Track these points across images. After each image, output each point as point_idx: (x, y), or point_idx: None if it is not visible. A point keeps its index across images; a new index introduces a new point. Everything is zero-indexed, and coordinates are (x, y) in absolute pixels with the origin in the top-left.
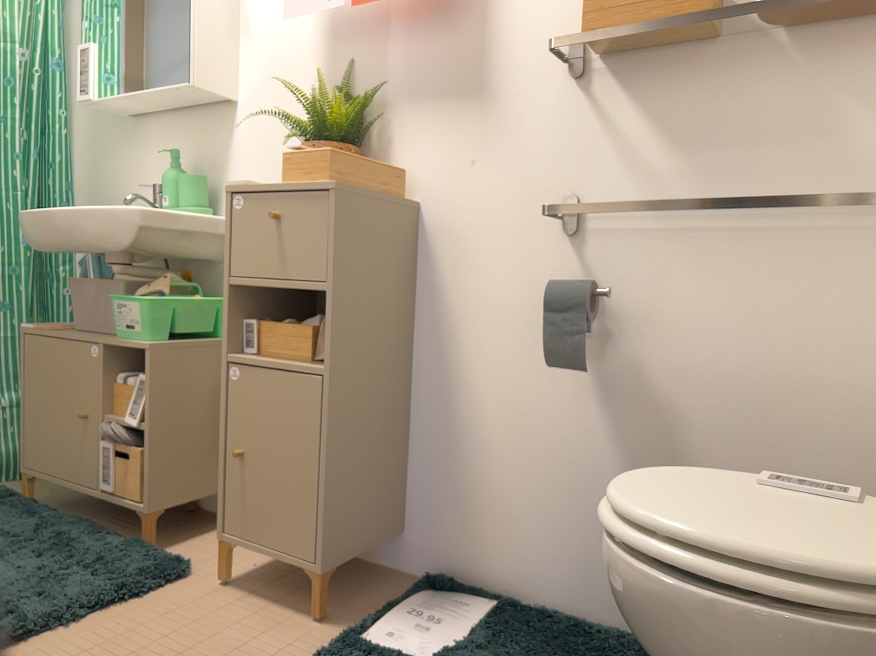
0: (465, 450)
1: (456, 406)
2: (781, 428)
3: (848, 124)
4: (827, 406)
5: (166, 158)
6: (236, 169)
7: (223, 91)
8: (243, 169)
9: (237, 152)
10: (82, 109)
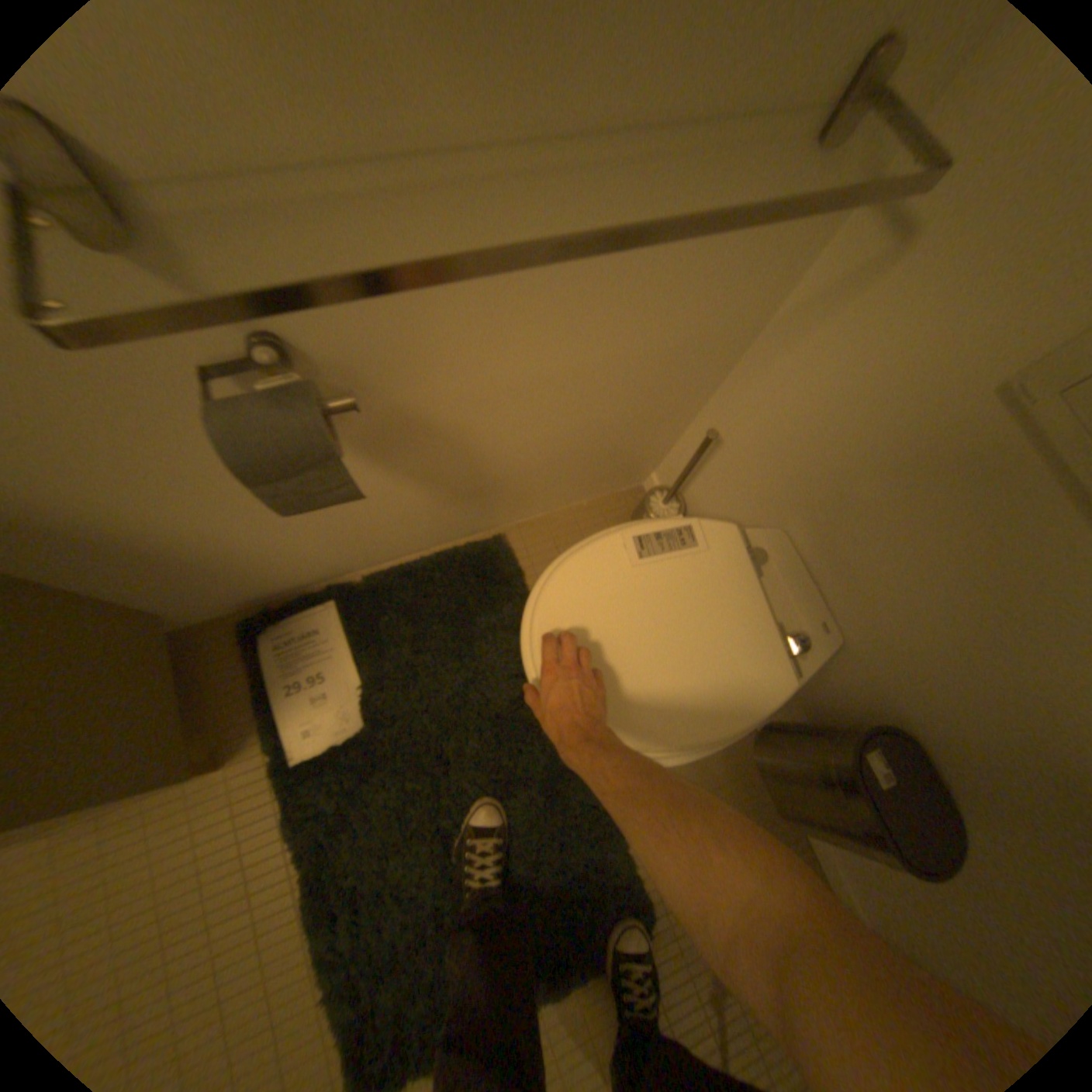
0: (183, 554)
1: (115, 539)
2: (574, 400)
3: None
4: (621, 370)
5: None
6: None
7: None
8: None
9: None
10: None
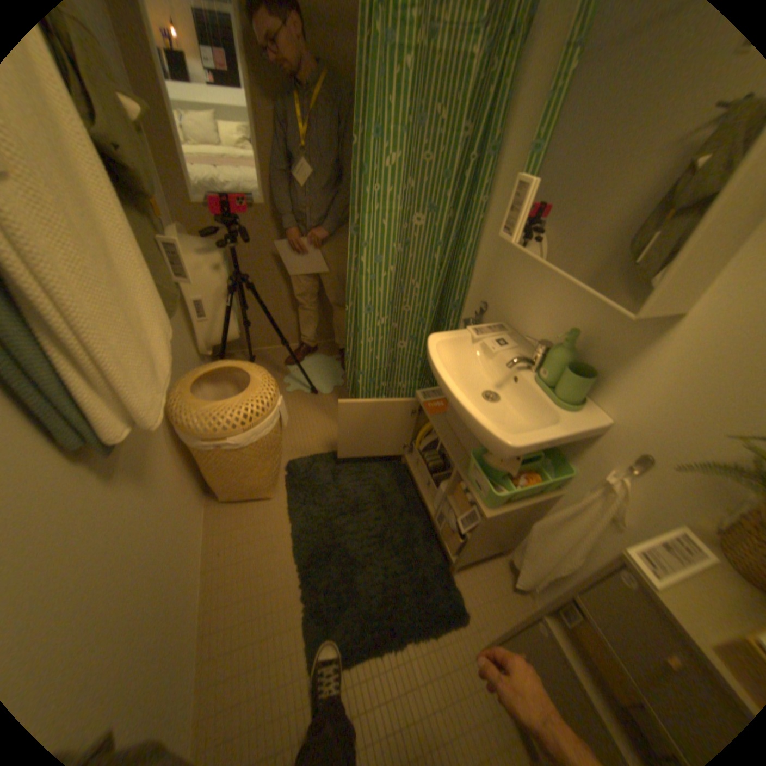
0: None
1: None
2: None
3: None
4: None
5: (562, 301)
6: (638, 377)
7: (677, 307)
8: (646, 384)
9: (650, 362)
10: (501, 196)
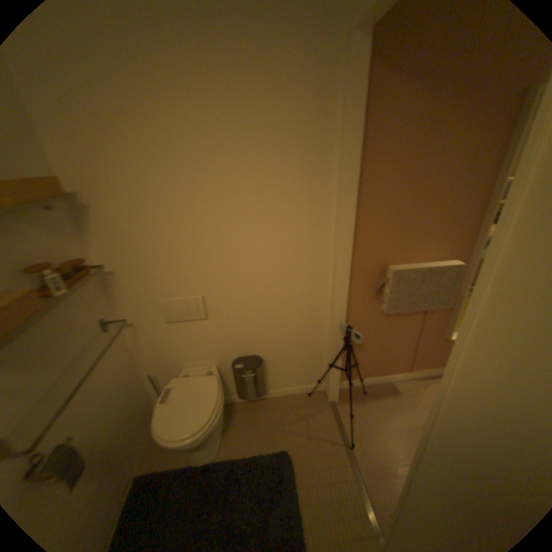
0: None
1: None
2: (111, 408)
3: (77, 317)
4: (114, 390)
5: None
6: None
7: None
8: None
9: None
10: None
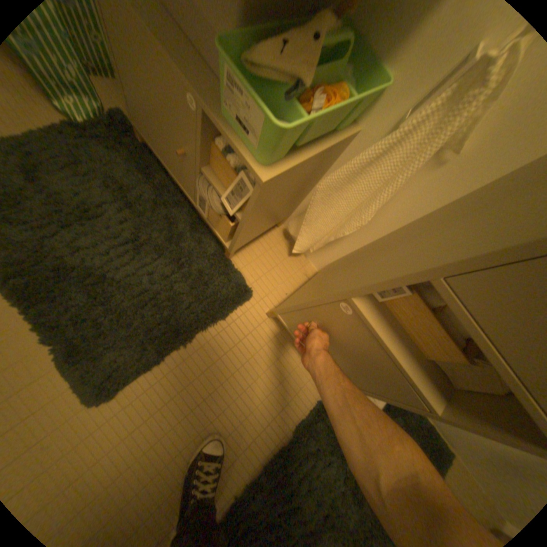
0: None
1: None
2: None
3: None
4: None
5: None
6: None
7: None
8: None
9: None
10: None
